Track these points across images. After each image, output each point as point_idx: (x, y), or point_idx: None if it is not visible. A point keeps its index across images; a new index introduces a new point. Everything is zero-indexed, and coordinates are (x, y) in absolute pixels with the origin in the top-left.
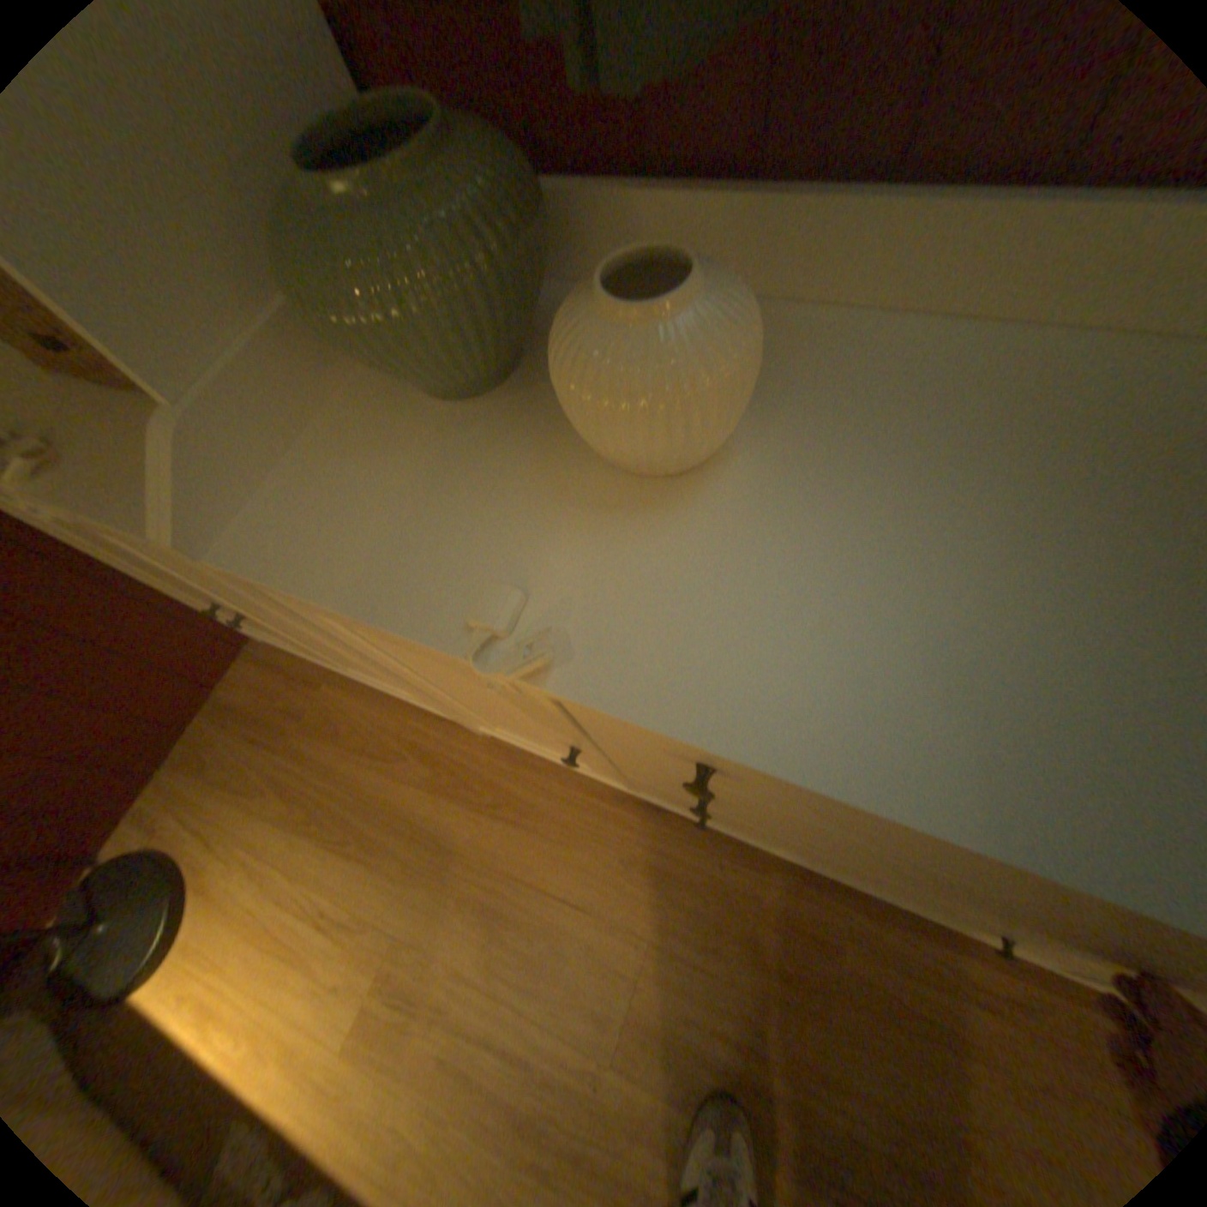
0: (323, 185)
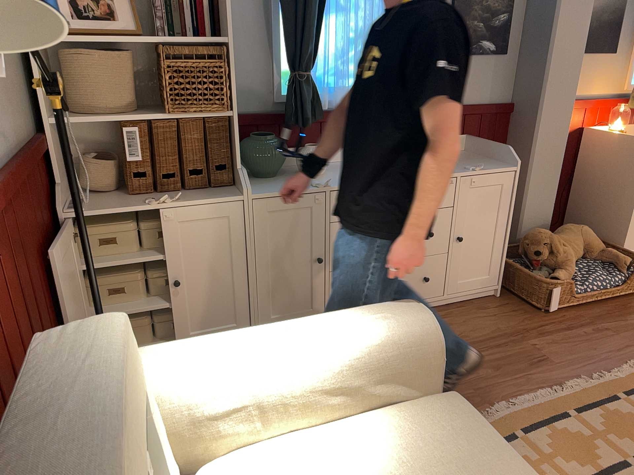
0: (264, 138)
